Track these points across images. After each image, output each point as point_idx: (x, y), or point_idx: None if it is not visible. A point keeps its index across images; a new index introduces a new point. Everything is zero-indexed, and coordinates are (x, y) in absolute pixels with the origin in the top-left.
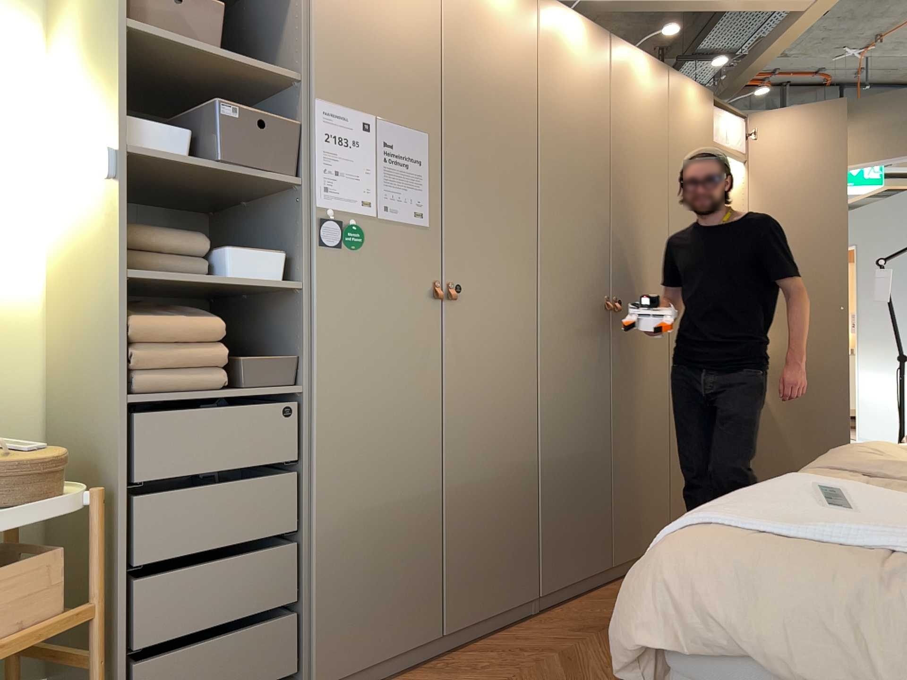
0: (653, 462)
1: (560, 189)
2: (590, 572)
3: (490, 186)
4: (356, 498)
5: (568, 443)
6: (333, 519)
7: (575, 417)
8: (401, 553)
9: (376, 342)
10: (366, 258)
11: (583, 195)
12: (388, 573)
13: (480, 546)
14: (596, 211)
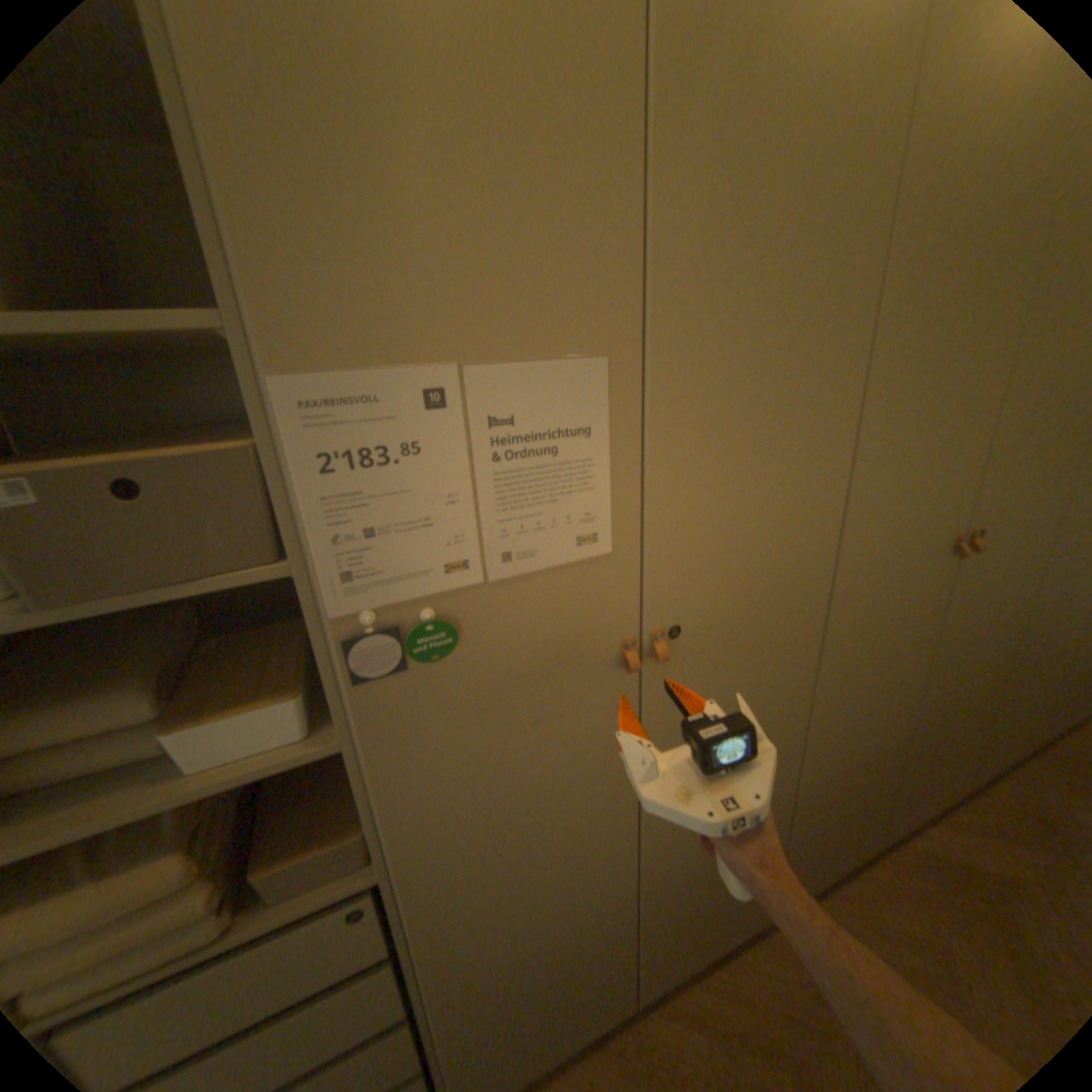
0: (969, 724)
1: (906, 378)
2: (849, 870)
3: (750, 425)
4: (496, 957)
5: (844, 759)
6: (460, 993)
7: (862, 724)
8: (574, 973)
9: (507, 776)
10: (472, 661)
11: (952, 373)
12: (556, 998)
13: (694, 915)
14: (974, 394)
